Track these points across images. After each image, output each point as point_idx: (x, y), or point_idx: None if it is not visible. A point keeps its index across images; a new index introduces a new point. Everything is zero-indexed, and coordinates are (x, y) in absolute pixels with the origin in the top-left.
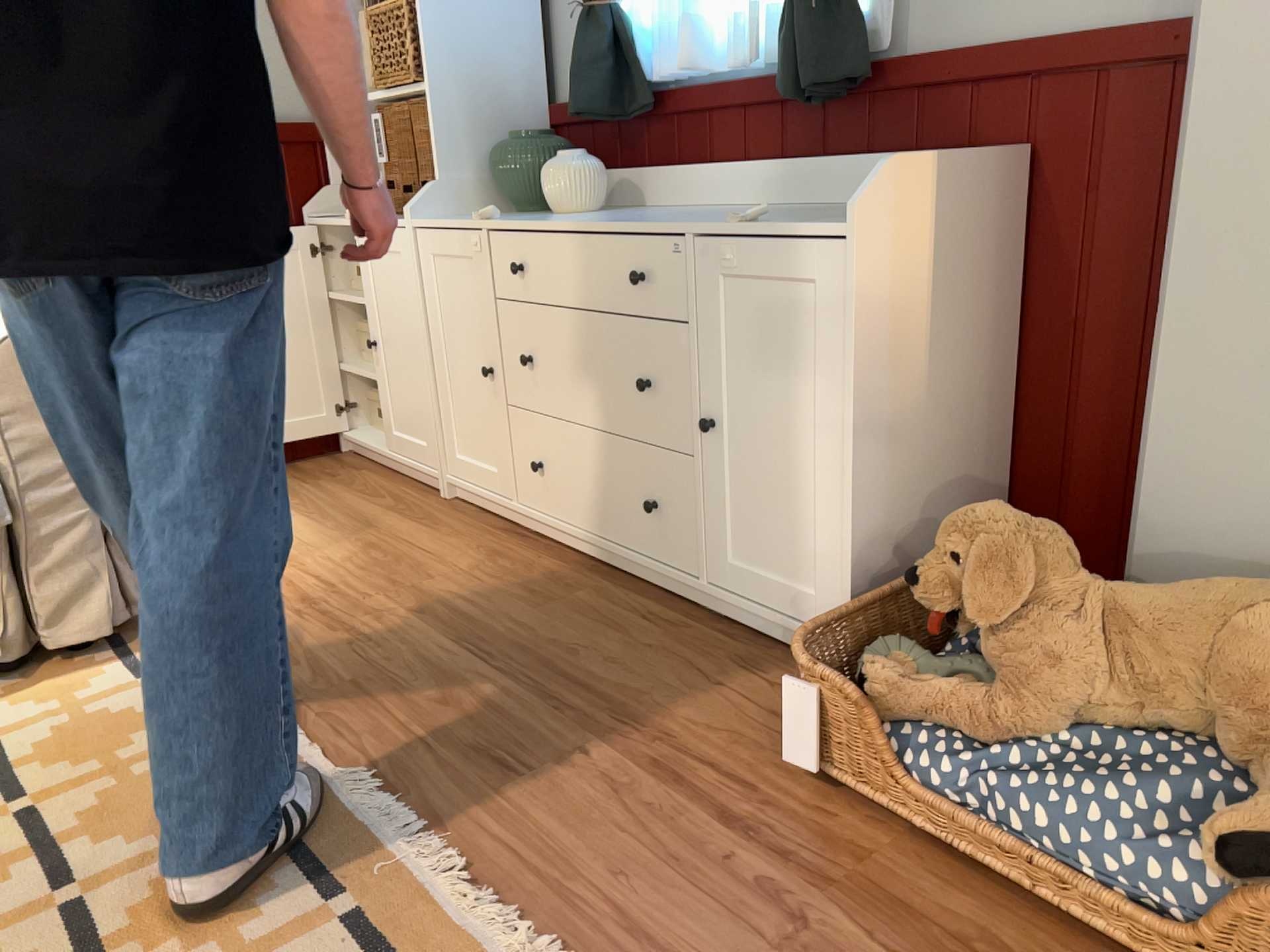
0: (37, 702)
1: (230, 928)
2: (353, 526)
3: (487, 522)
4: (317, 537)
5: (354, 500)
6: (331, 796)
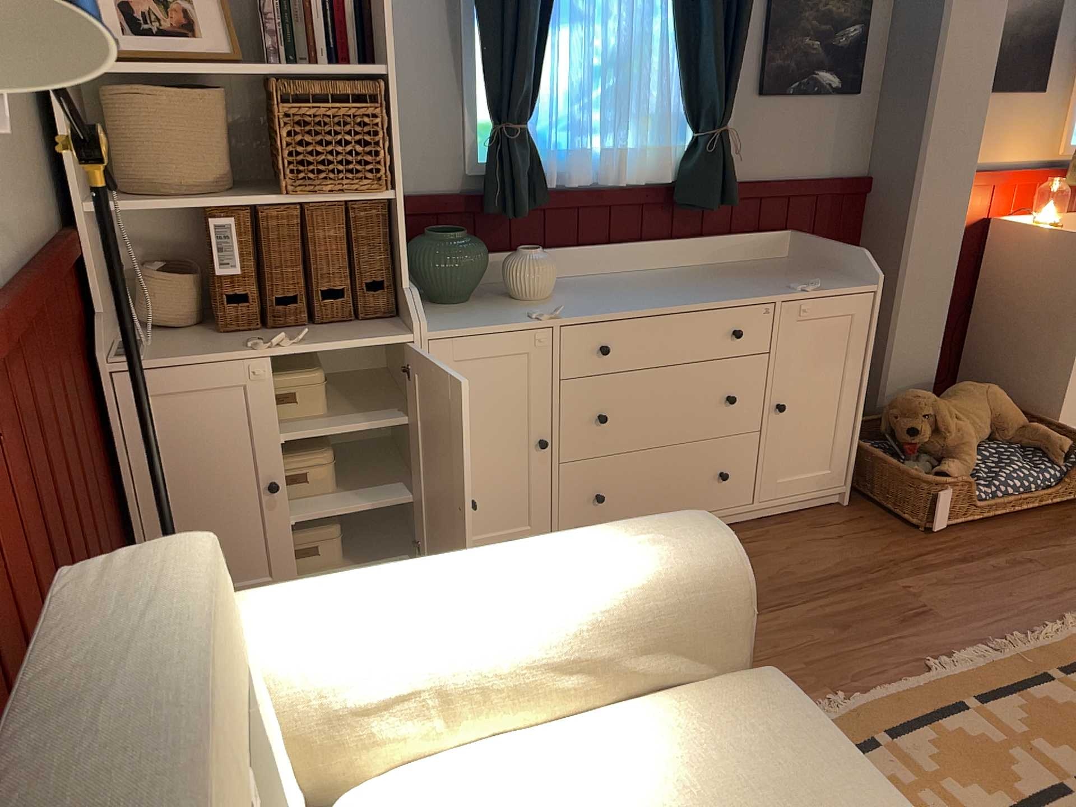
0: None
1: None
2: None
3: None
4: None
5: None
6: (958, 675)
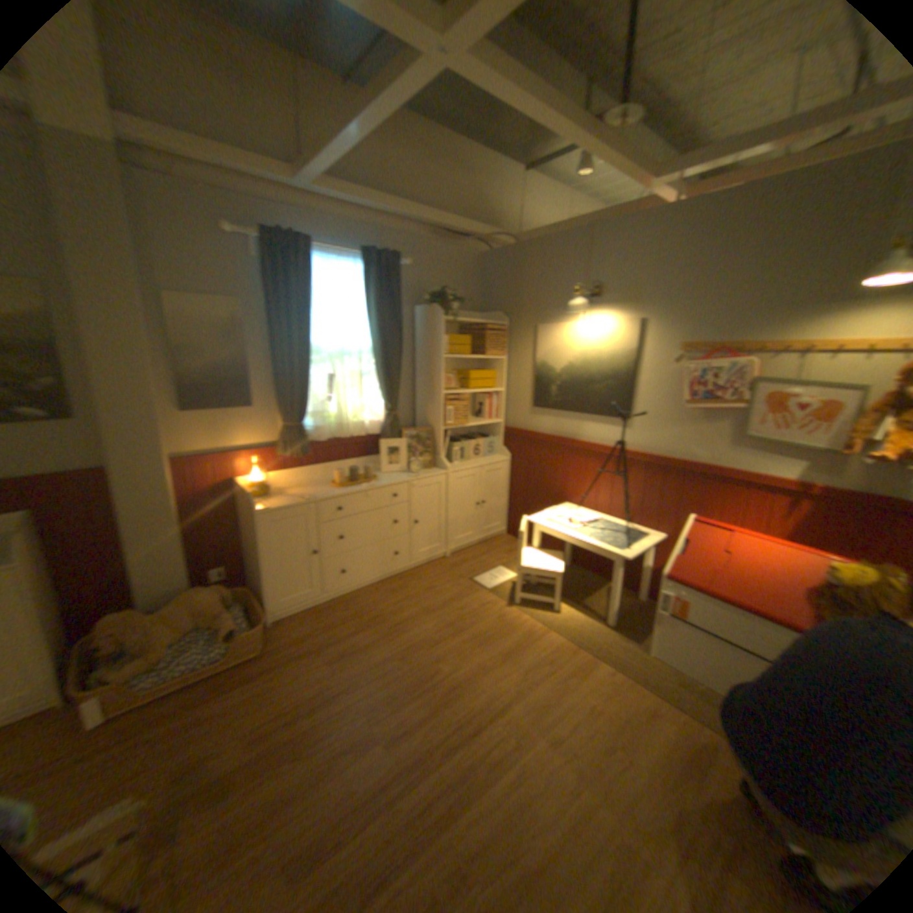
0: None
1: None
2: None
3: None
4: None
5: None
6: None
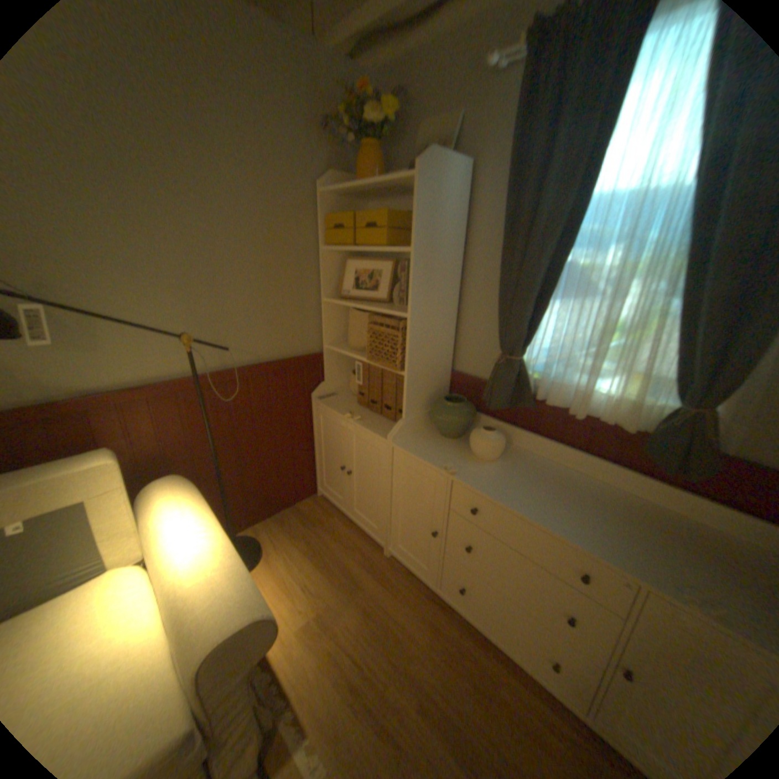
0: None
1: None
2: (349, 587)
3: (418, 587)
4: (334, 601)
5: (340, 553)
6: None
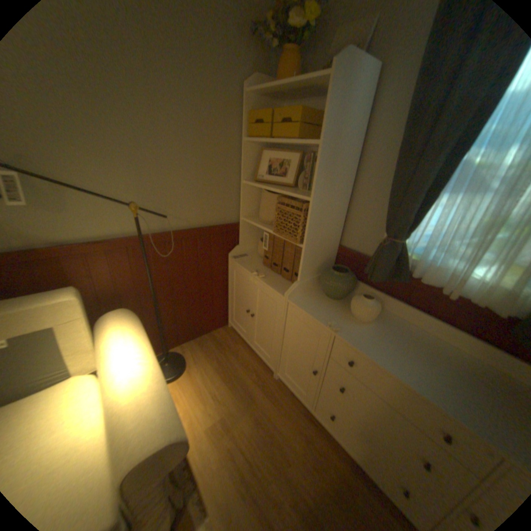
0: None
1: None
2: (247, 399)
3: (298, 405)
4: (235, 408)
5: (242, 372)
6: None
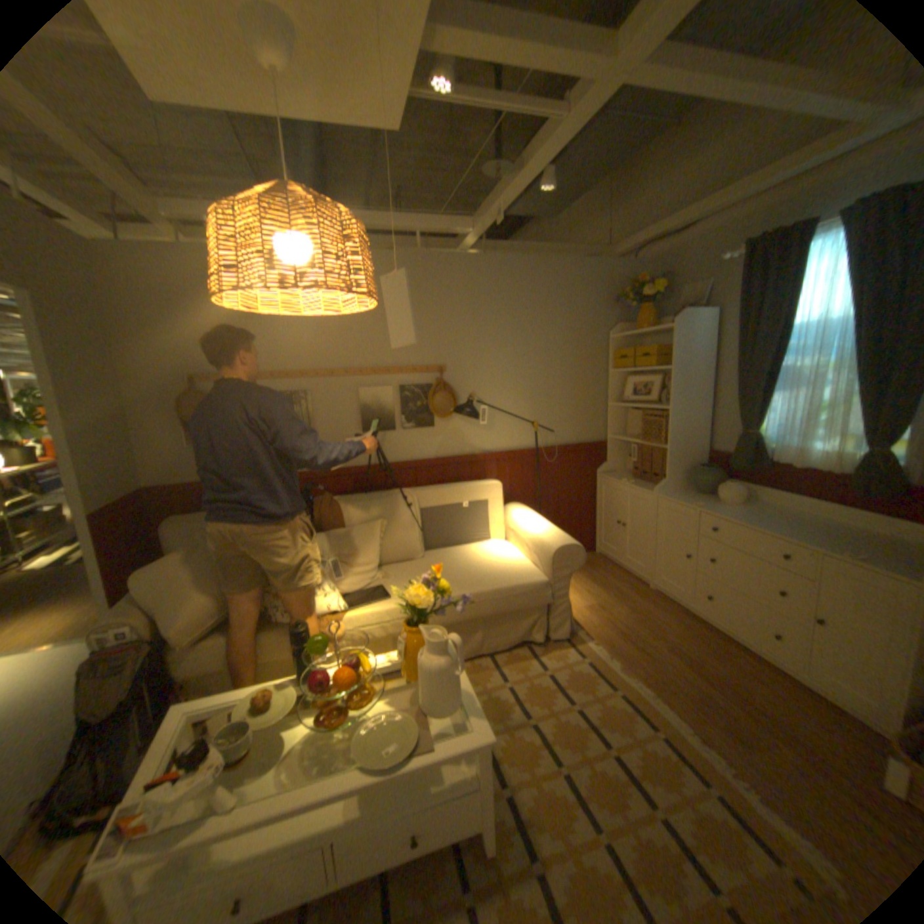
0: (554, 661)
1: (676, 788)
2: (621, 597)
3: (676, 607)
4: (609, 601)
5: (614, 582)
6: (683, 740)
